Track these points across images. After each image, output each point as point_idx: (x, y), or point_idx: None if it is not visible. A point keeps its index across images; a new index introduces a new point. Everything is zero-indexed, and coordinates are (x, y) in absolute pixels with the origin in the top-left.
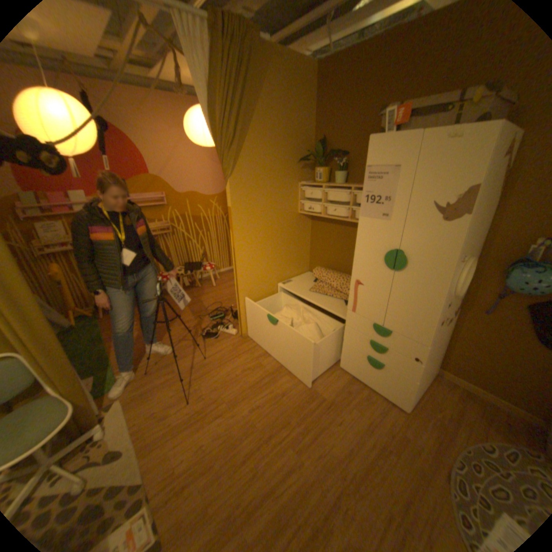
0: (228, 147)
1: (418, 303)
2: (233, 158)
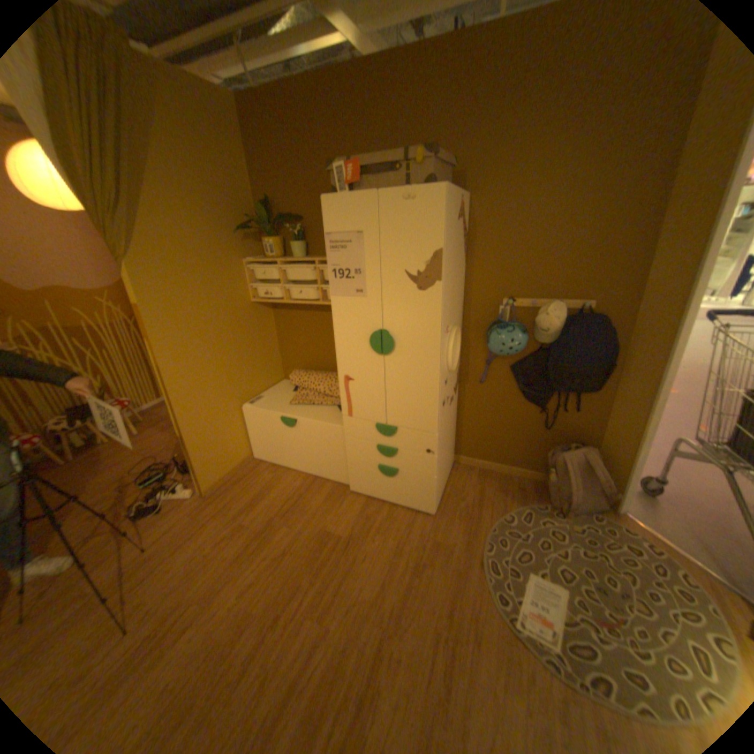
0: (111, 211)
1: (414, 387)
2: (125, 228)
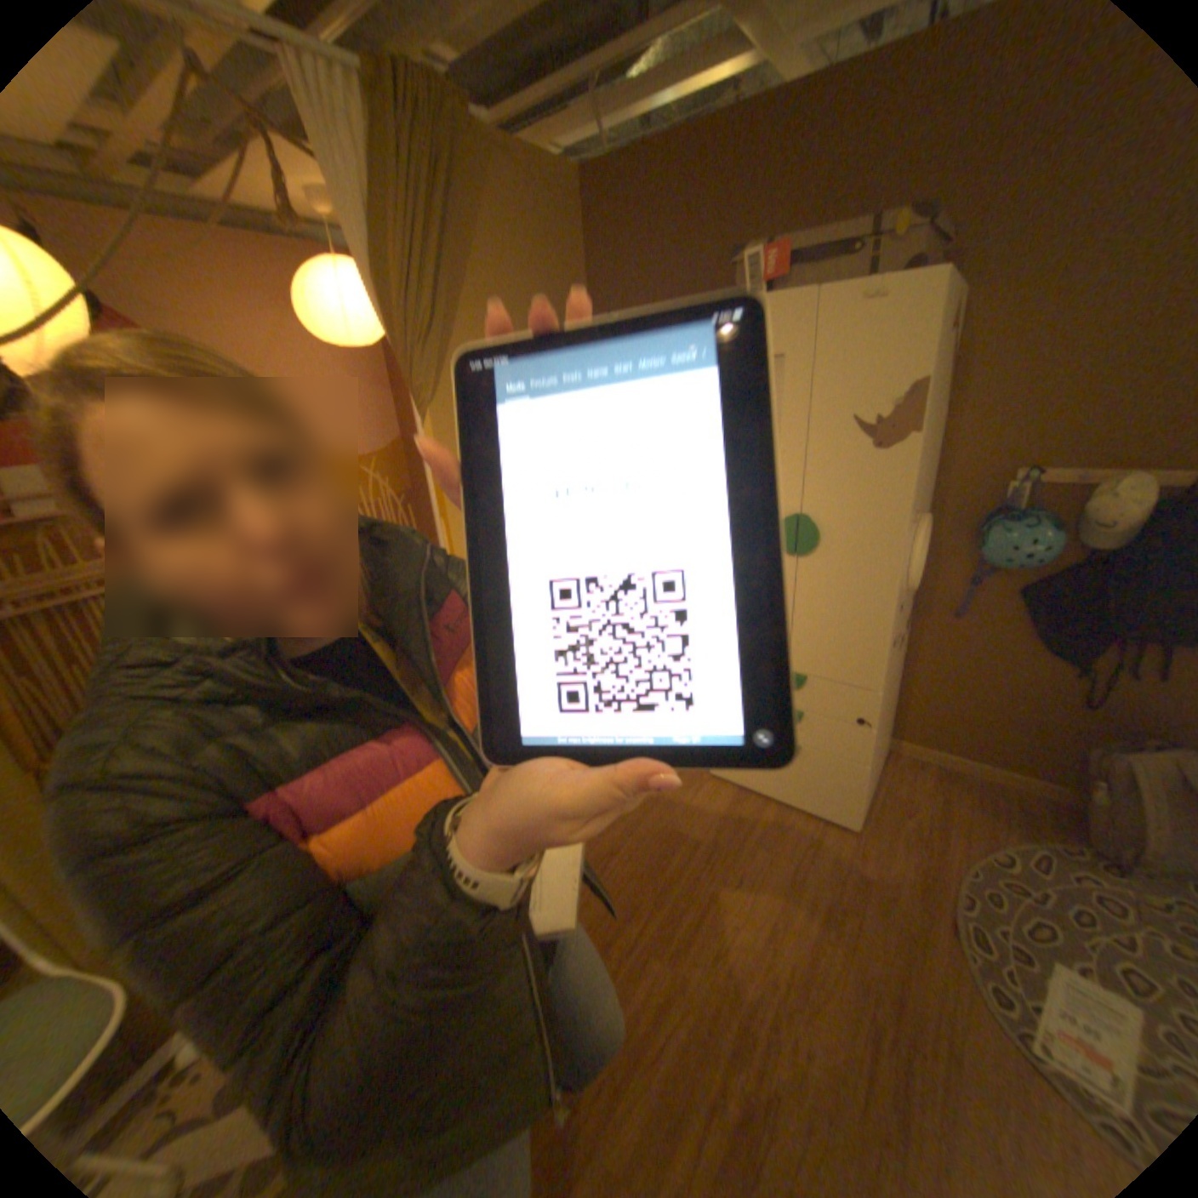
0: (423, 340)
1: (848, 612)
2: (436, 363)
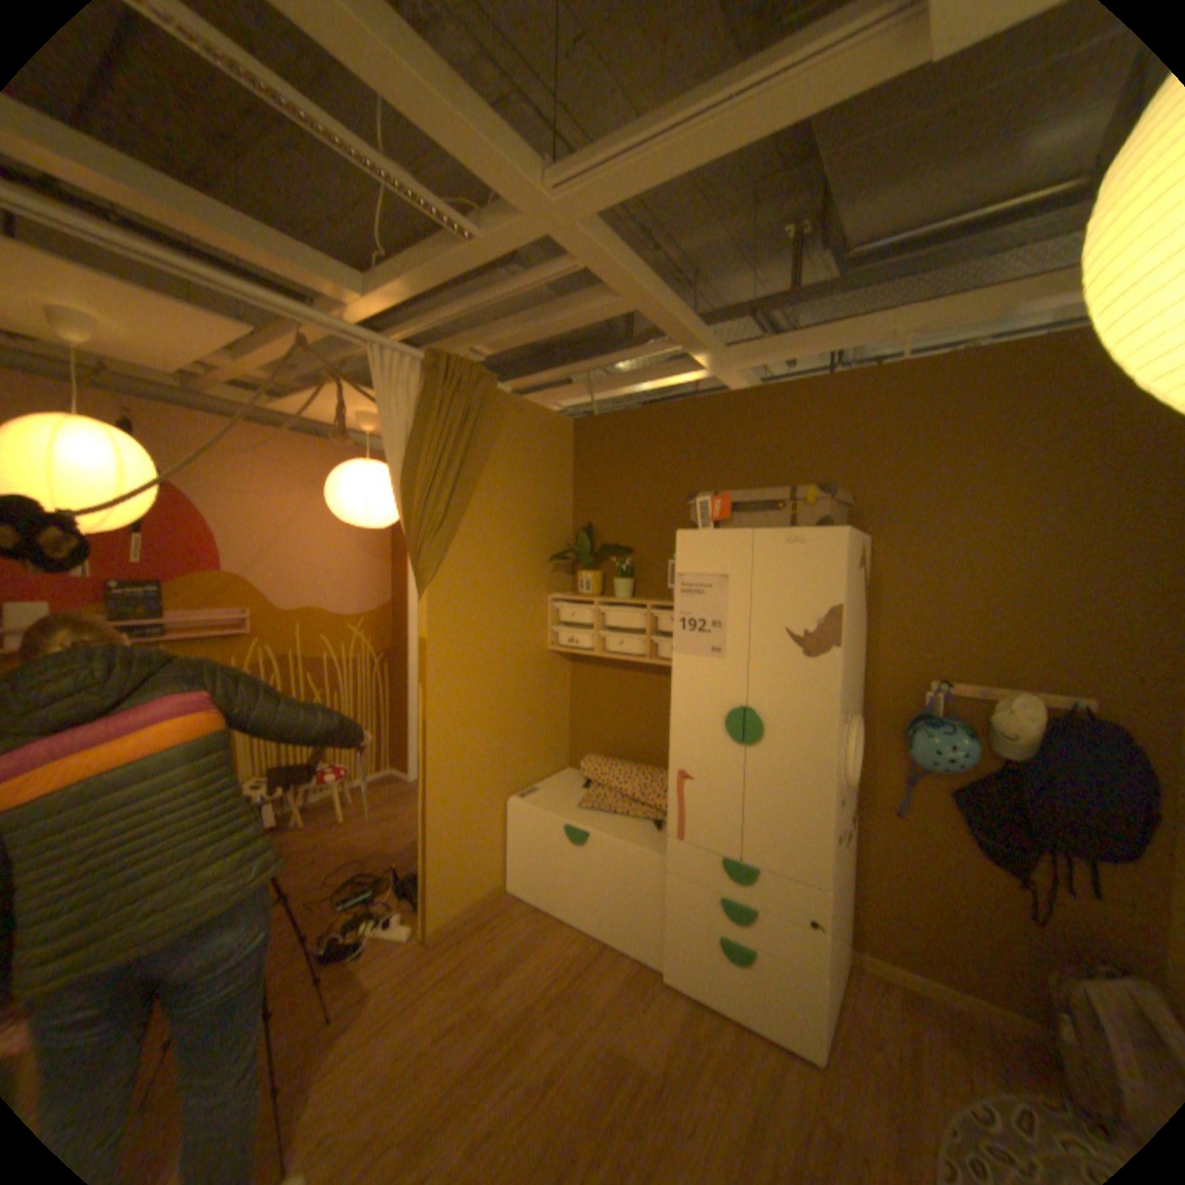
0: (433, 534)
1: (794, 804)
2: (441, 552)
